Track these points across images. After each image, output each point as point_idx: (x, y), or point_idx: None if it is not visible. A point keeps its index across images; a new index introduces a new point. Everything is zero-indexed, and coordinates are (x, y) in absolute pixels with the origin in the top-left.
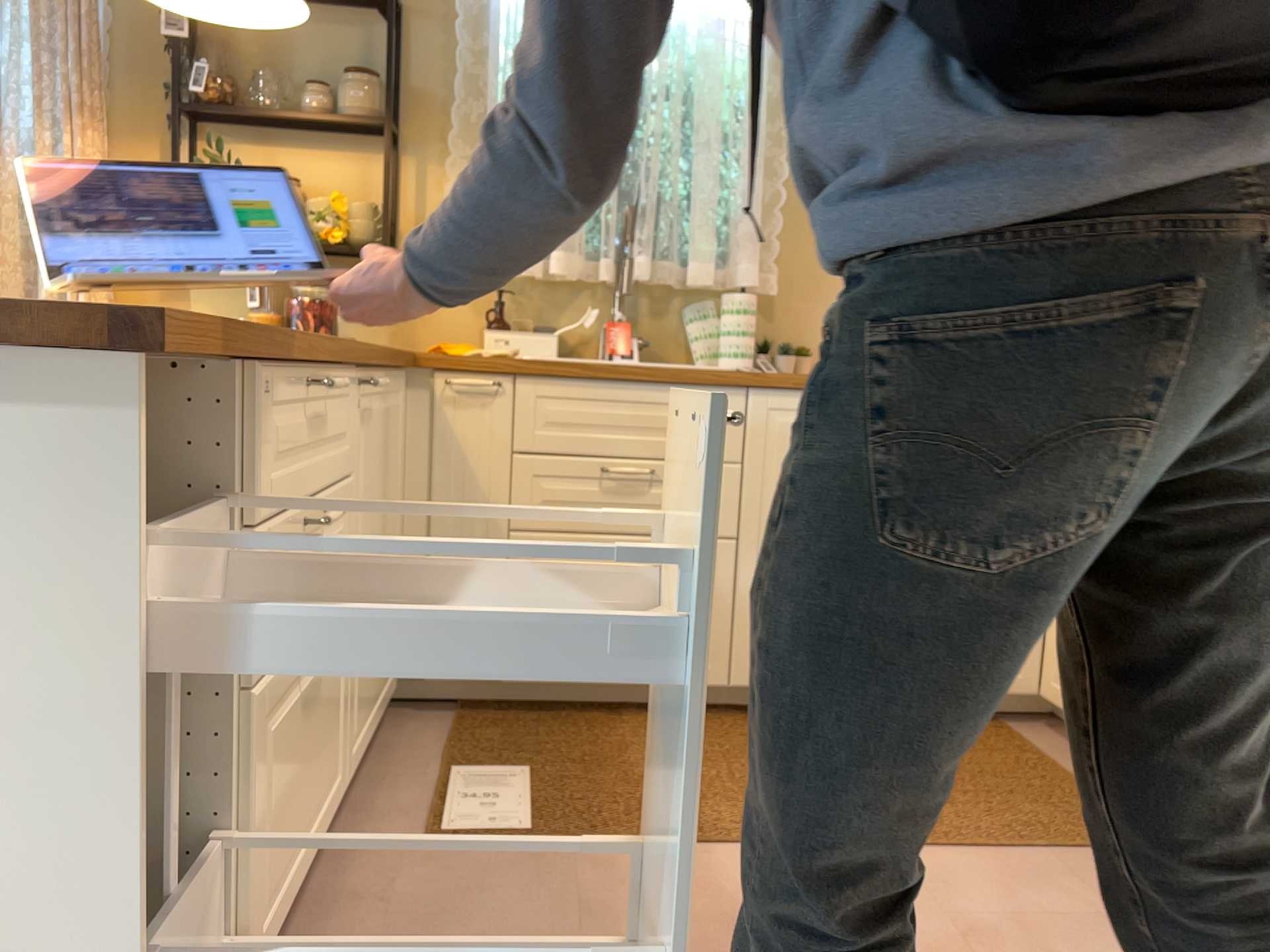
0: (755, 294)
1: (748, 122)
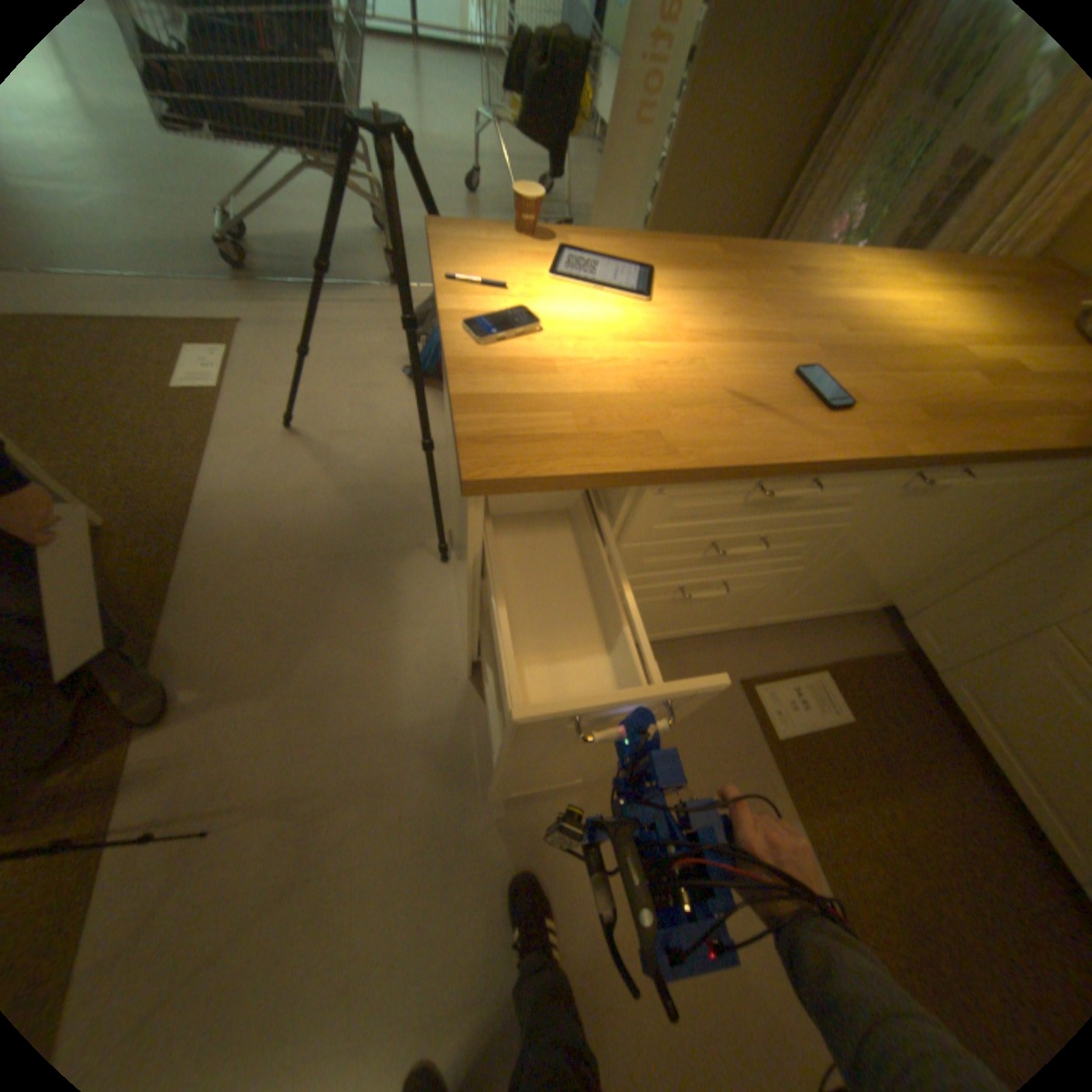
0: None
1: None
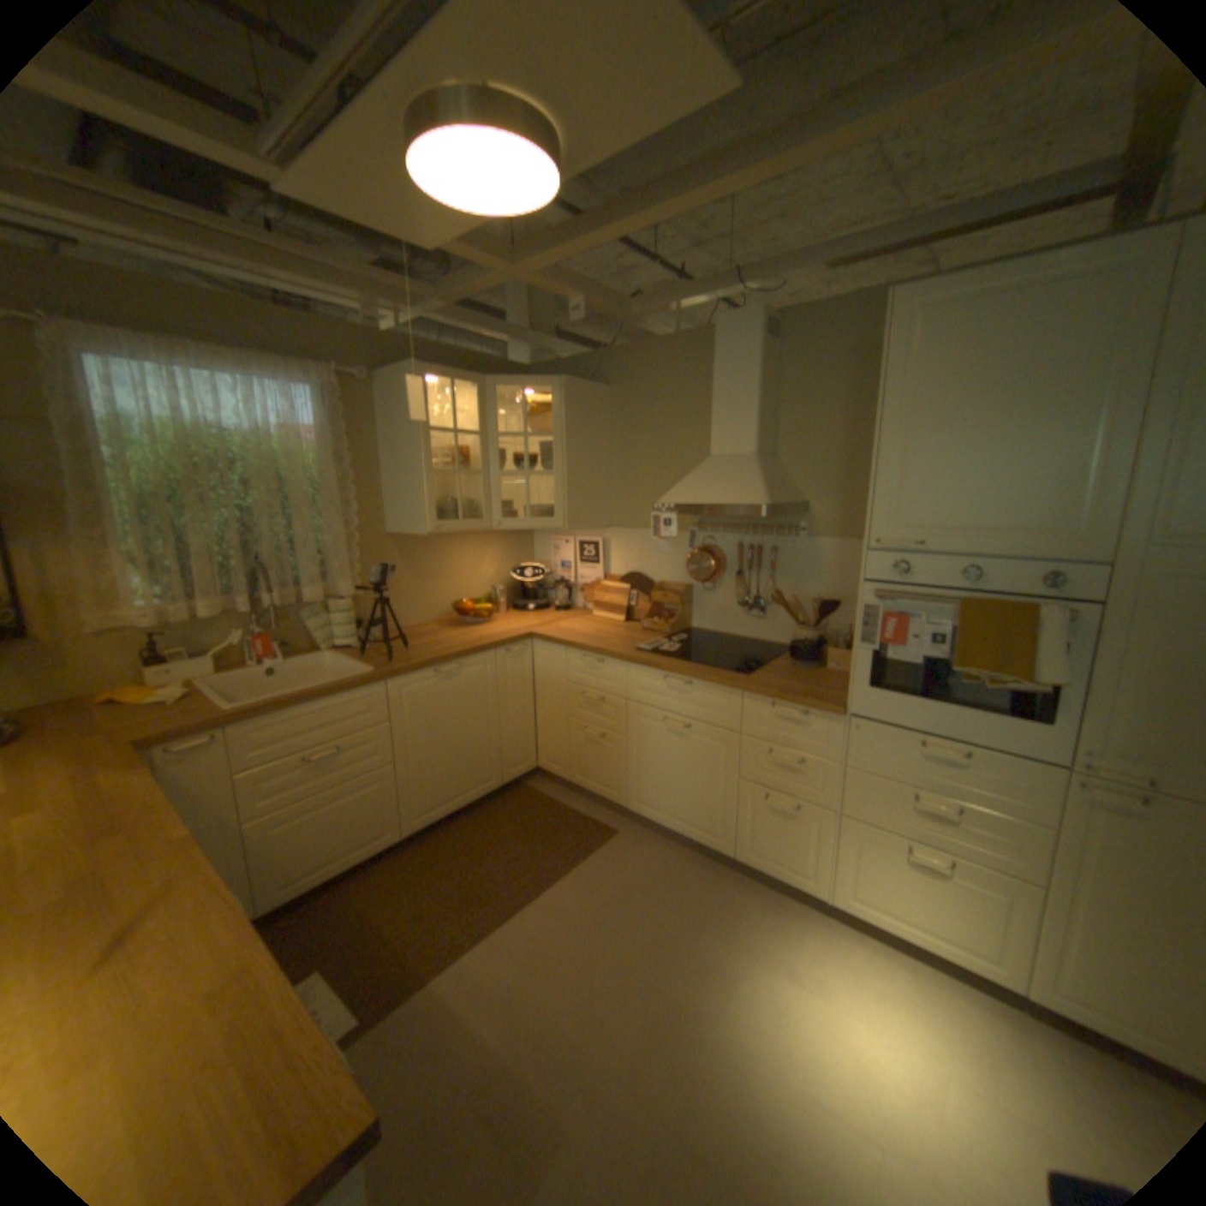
0: (351, 602)
1: (326, 498)
